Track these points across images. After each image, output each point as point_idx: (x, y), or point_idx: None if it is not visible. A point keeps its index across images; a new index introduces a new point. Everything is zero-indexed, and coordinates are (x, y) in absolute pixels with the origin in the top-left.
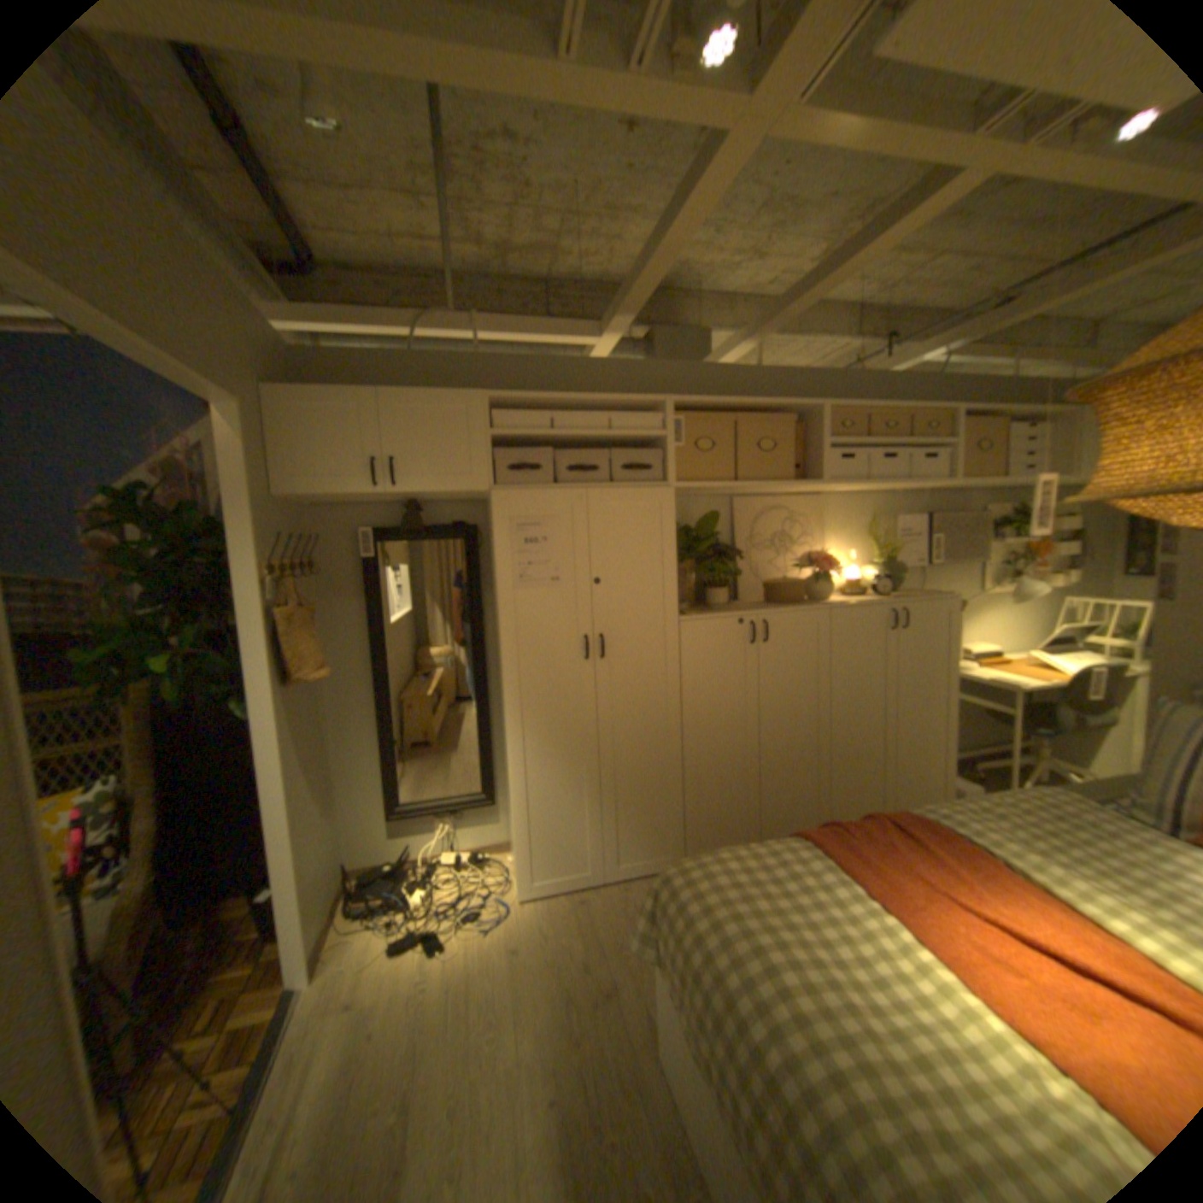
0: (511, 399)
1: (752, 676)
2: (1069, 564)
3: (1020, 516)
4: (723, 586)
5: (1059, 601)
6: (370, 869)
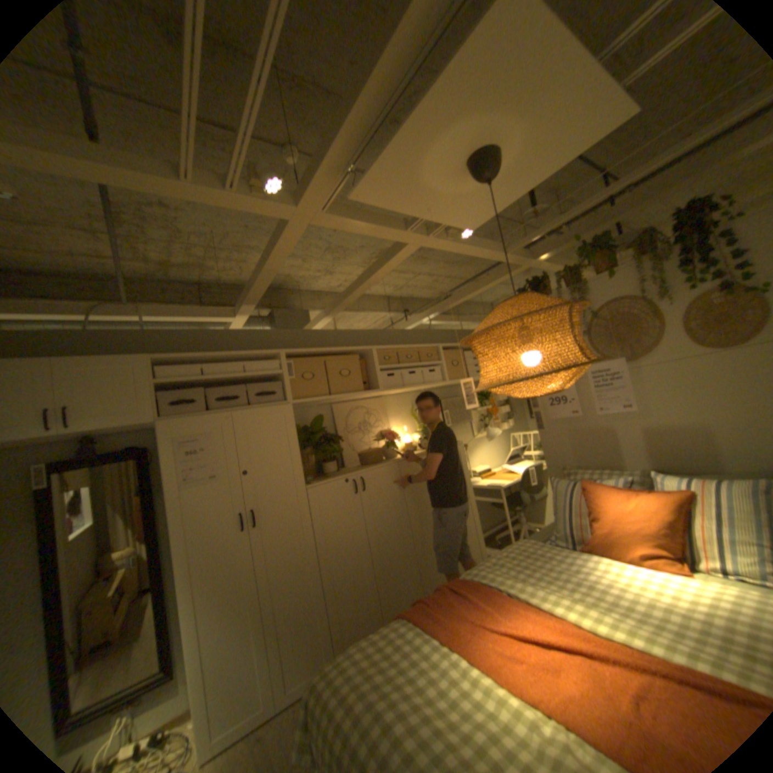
0: (168, 358)
1: (359, 515)
2: (507, 416)
3: (479, 396)
4: (332, 460)
5: (507, 436)
6: None
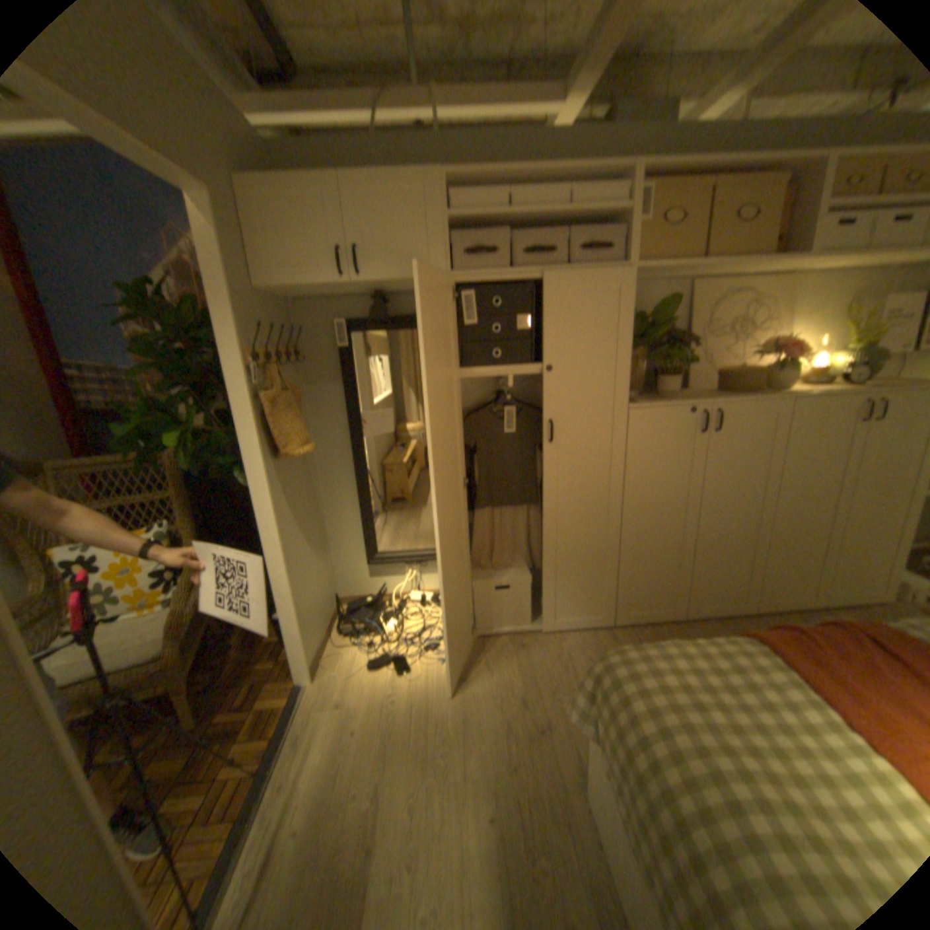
0: (468, 173)
1: (697, 464)
2: None
3: None
4: (677, 373)
5: None
6: (358, 597)
